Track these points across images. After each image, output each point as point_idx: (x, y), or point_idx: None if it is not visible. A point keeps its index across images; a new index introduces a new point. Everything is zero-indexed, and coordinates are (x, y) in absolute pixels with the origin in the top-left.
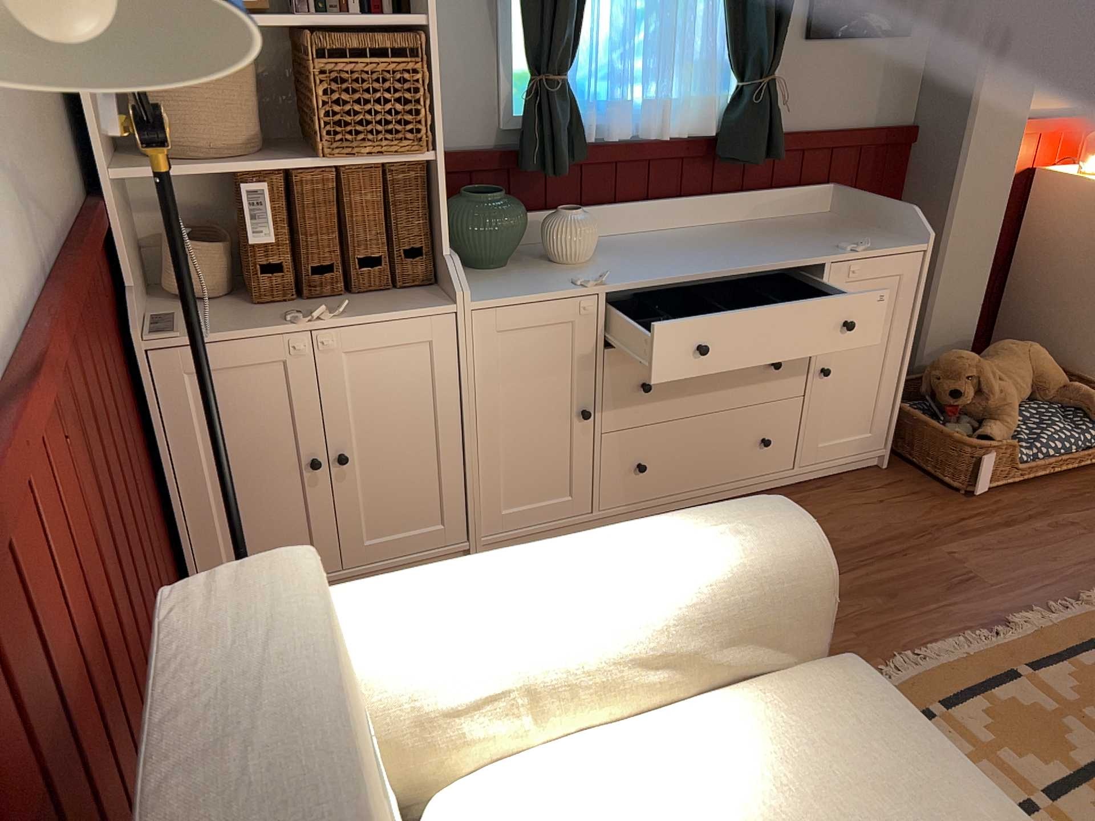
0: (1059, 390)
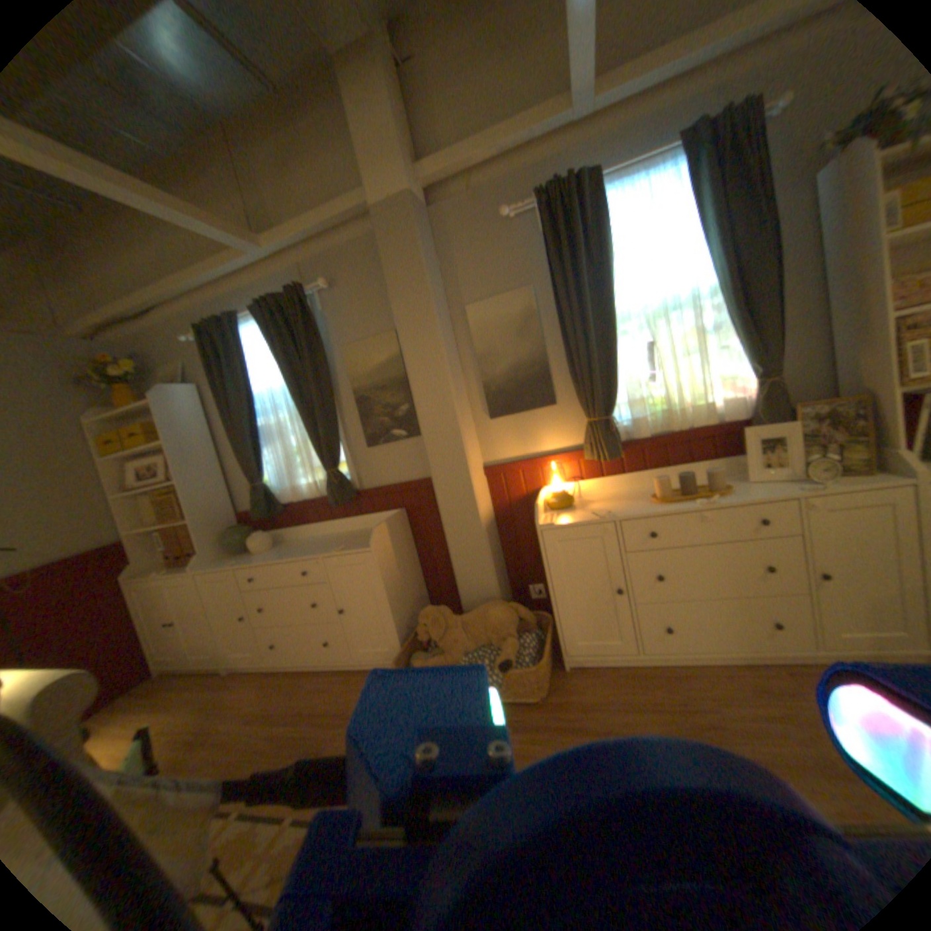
0: (506, 639)
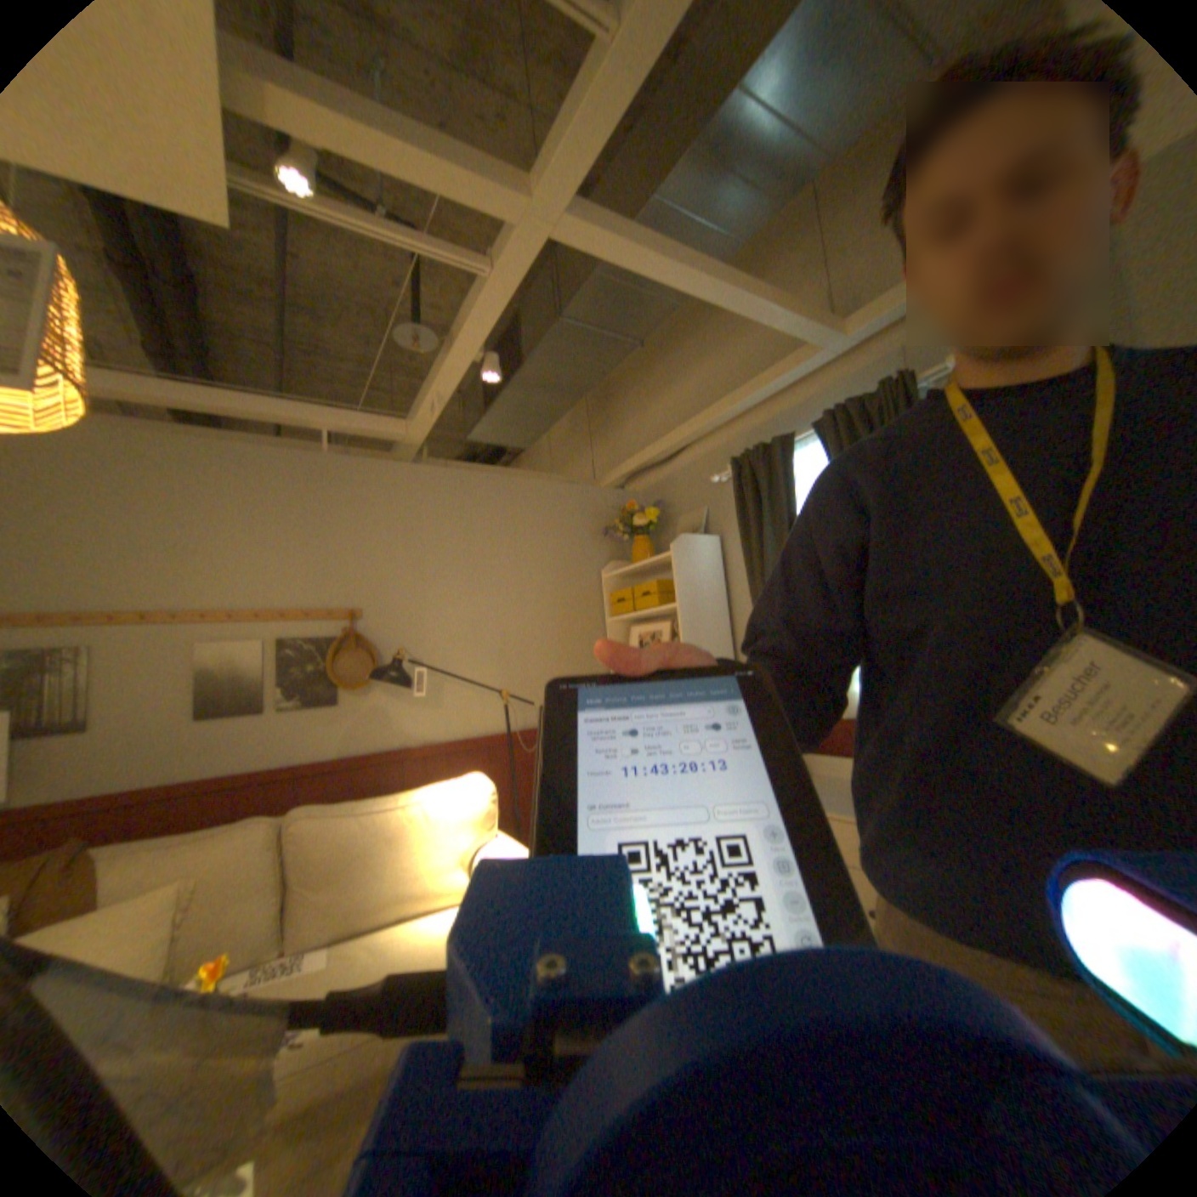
0: None
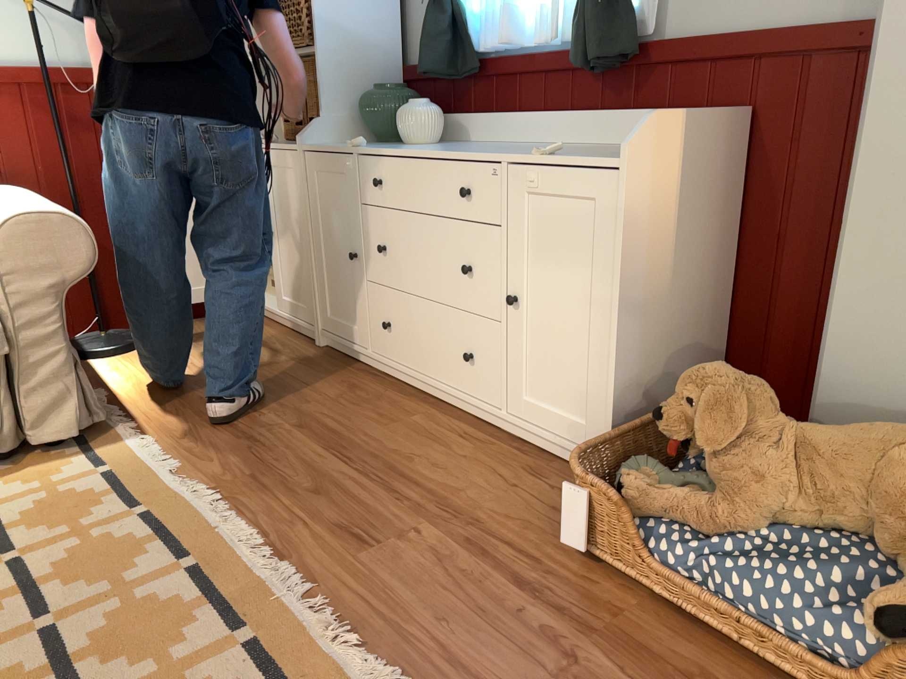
0: None
